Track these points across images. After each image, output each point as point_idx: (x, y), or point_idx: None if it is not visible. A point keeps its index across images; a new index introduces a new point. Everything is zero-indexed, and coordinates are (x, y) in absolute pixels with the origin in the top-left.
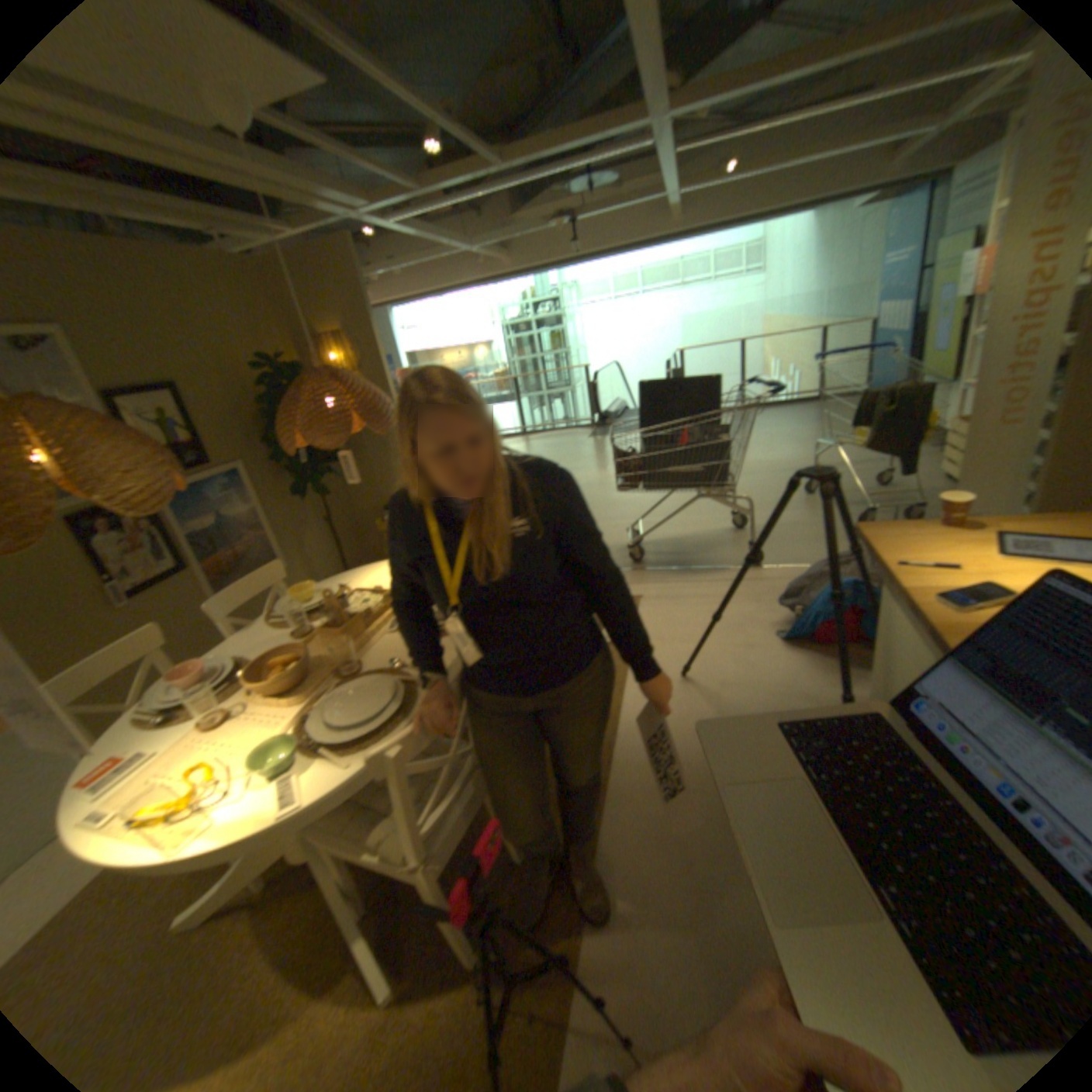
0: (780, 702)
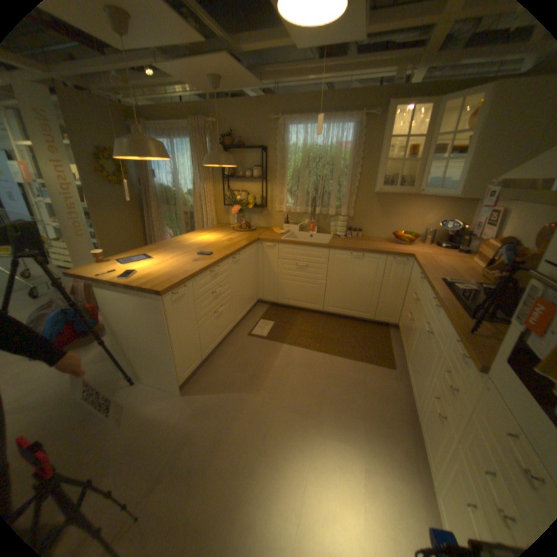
0: (61, 381)
